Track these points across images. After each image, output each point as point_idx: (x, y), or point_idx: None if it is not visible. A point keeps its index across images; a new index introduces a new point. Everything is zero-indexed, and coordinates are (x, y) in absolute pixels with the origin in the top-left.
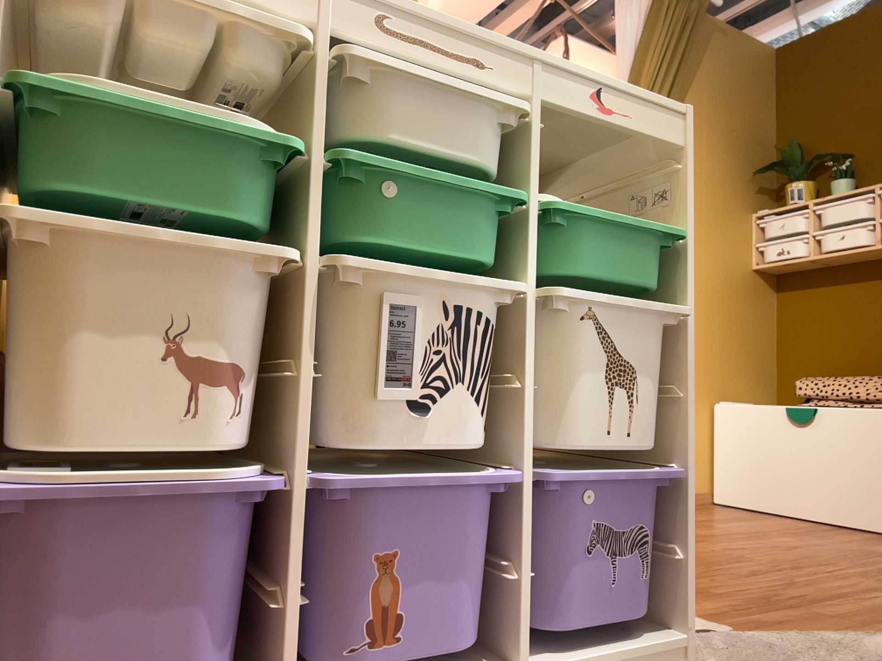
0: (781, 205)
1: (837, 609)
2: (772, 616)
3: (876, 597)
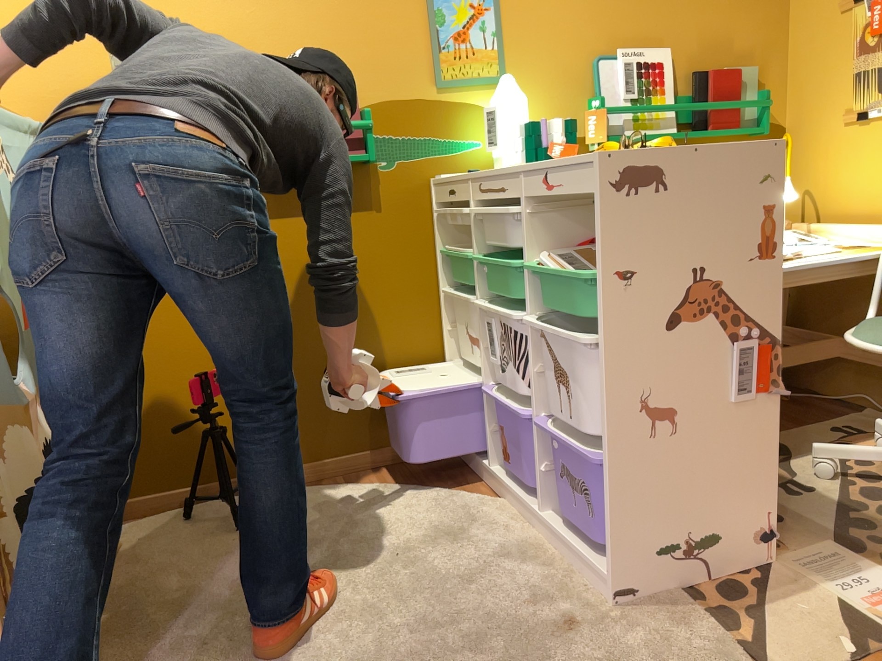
0: None
1: None
2: None
3: None
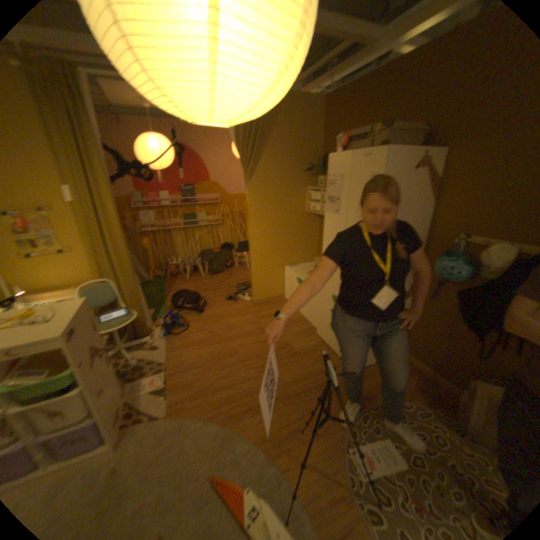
0: (318, 185)
1: (214, 403)
2: (187, 409)
3: (238, 392)
